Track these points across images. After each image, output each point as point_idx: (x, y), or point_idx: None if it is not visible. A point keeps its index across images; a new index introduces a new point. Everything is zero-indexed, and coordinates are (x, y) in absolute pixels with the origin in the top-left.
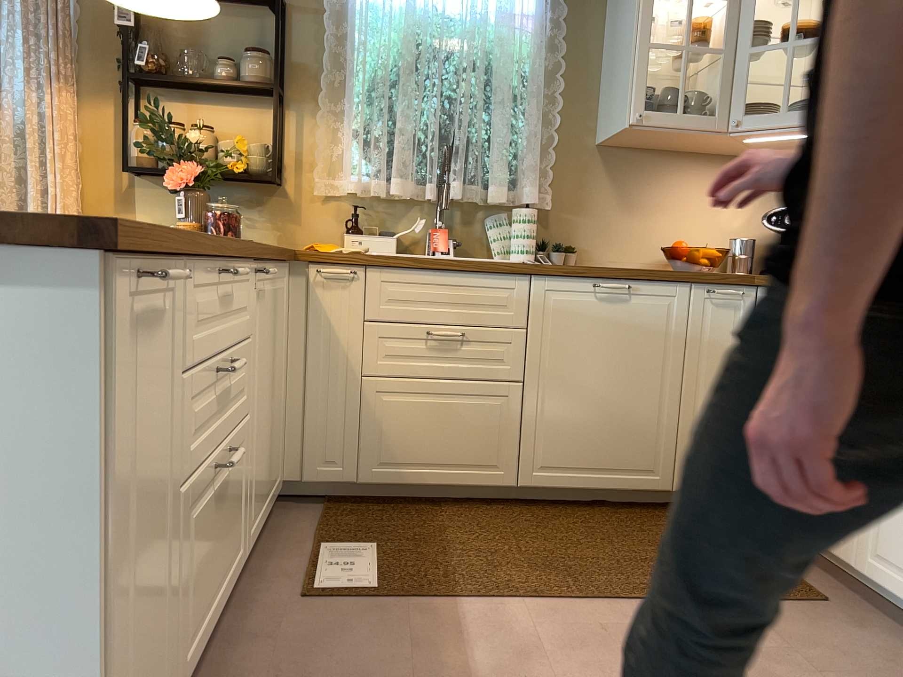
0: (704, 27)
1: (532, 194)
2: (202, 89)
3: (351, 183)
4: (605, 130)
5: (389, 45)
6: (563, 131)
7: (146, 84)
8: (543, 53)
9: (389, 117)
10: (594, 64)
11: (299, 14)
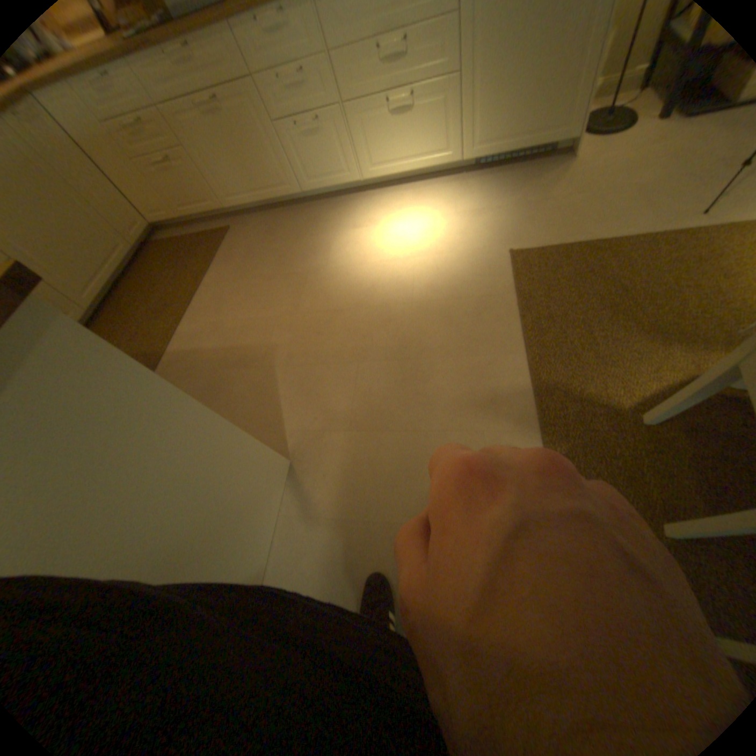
0: None
1: None
2: None
3: None
4: None
5: None
6: None
7: None
8: None
9: None
10: None
11: None
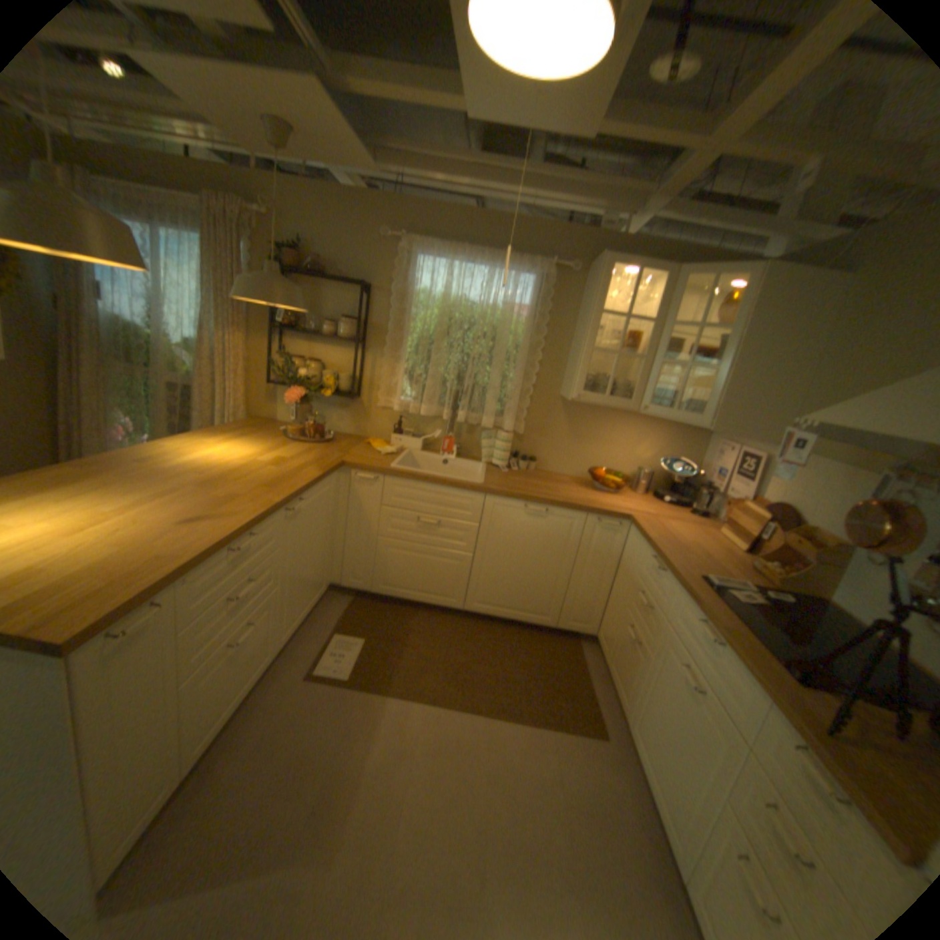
0: (640, 332)
1: (509, 427)
2: (316, 334)
3: (397, 405)
4: (564, 389)
5: (432, 317)
6: (539, 384)
7: (284, 328)
8: (530, 335)
9: (427, 363)
10: (566, 341)
11: (378, 291)
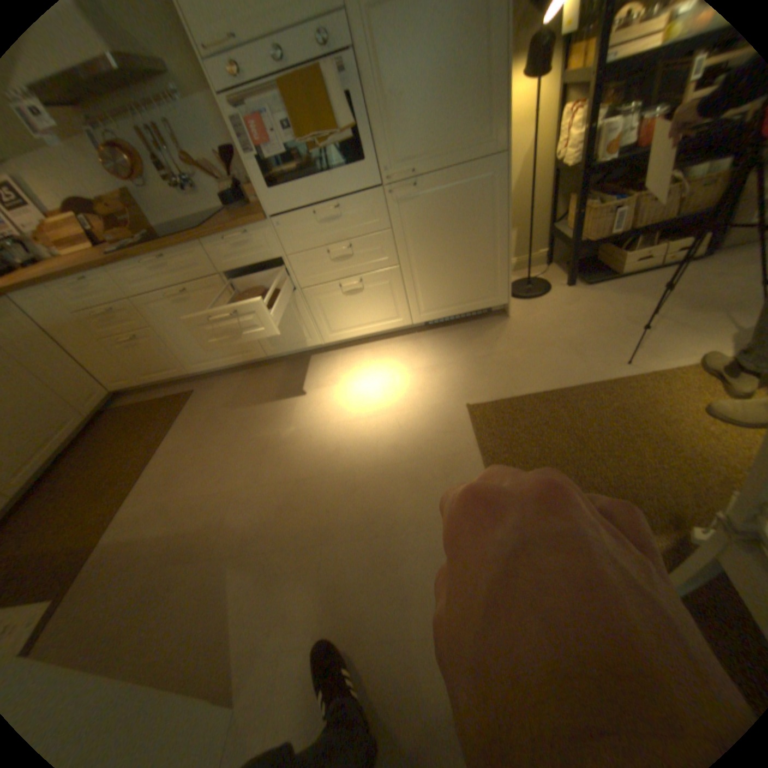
0: None
1: None
2: None
3: None
4: None
5: None
6: None
7: None
8: None
9: None
10: None
11: None
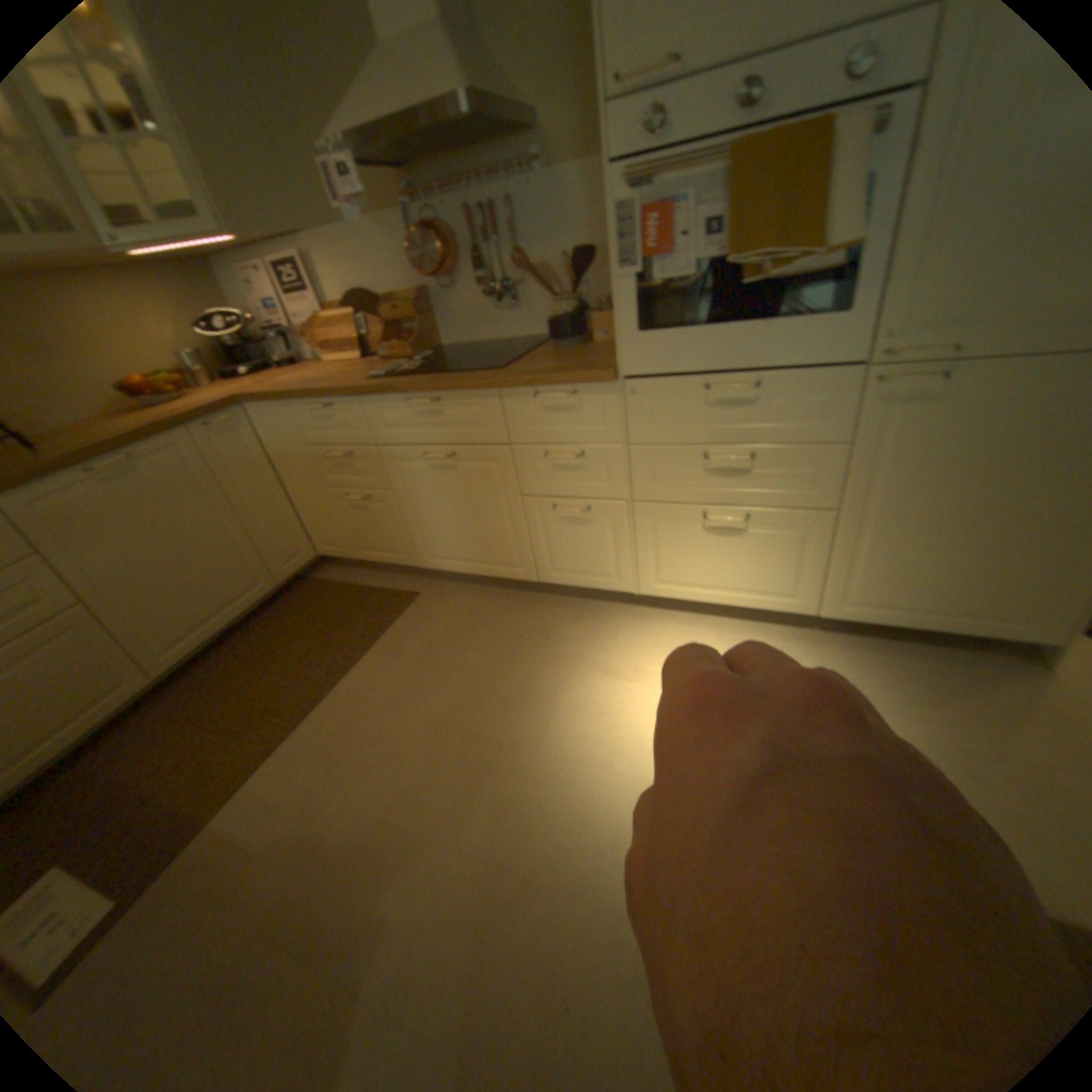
0: None
1: None
2: None
3: None
4: None
5: None
6: None
7: None
8: None
9: None
10: None
11: None
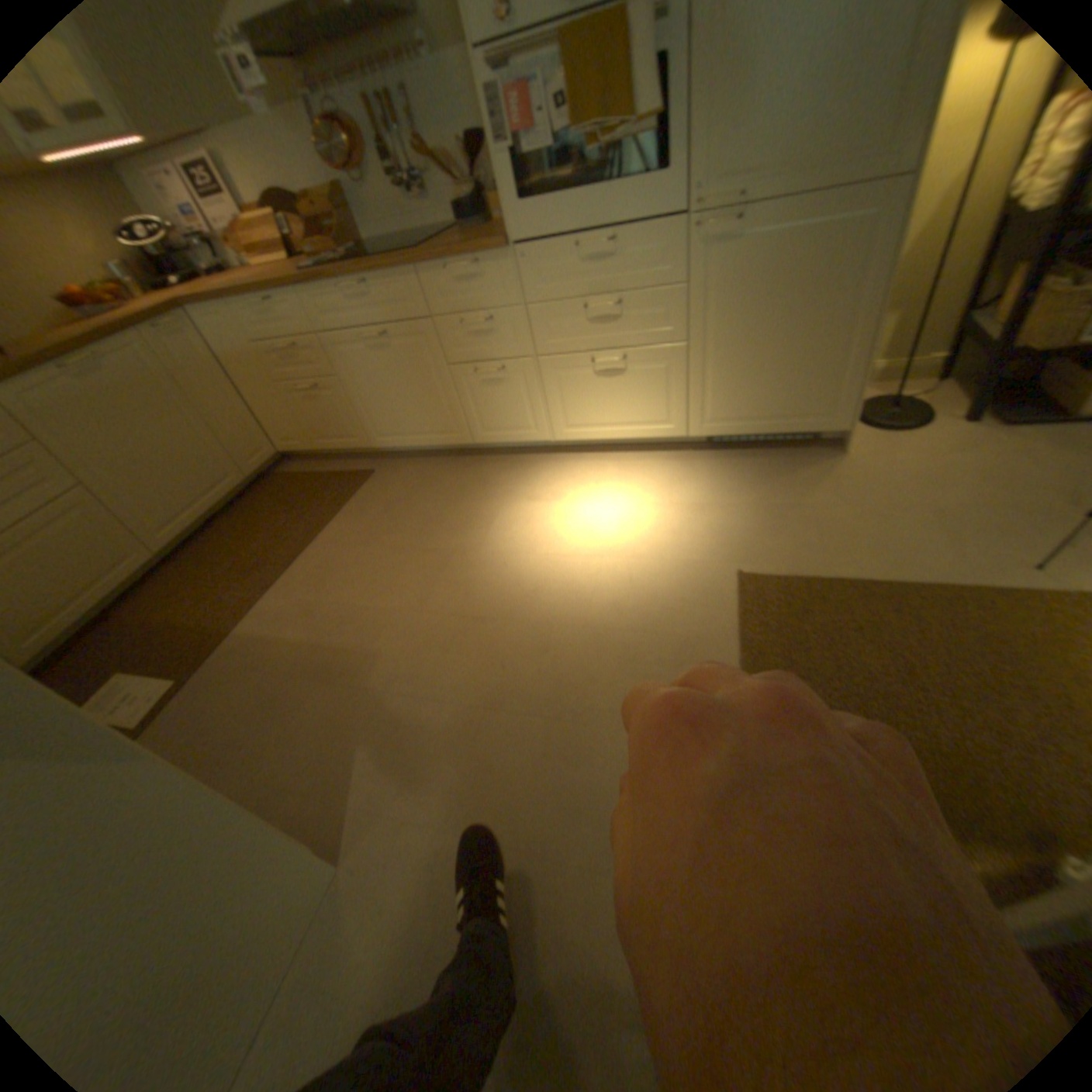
0: None
1: None
2: None
3: None
4: None
5: None
6: None
7: None
8: None
9: None
10: None
11: None
